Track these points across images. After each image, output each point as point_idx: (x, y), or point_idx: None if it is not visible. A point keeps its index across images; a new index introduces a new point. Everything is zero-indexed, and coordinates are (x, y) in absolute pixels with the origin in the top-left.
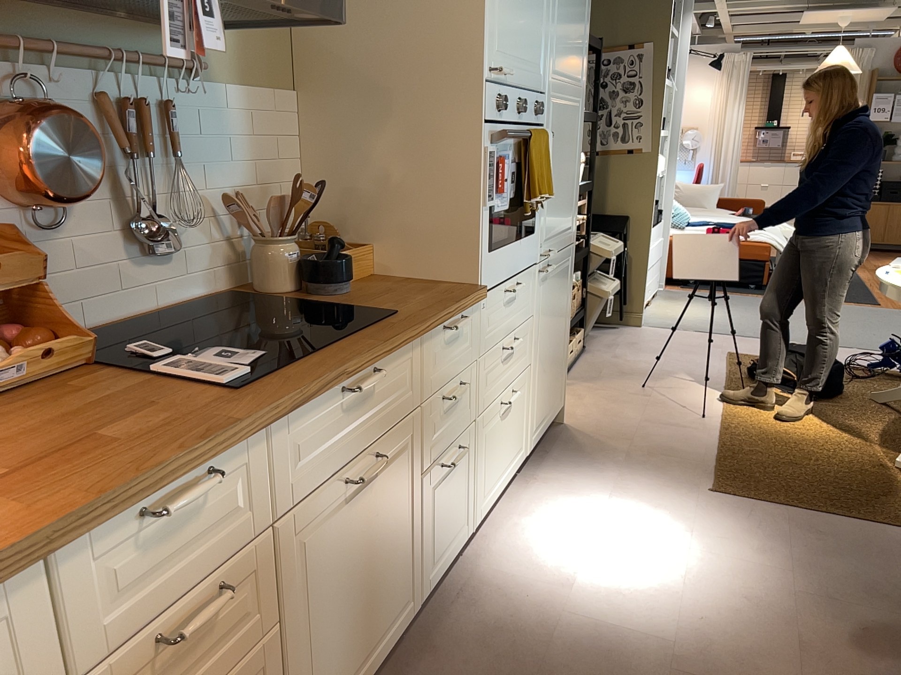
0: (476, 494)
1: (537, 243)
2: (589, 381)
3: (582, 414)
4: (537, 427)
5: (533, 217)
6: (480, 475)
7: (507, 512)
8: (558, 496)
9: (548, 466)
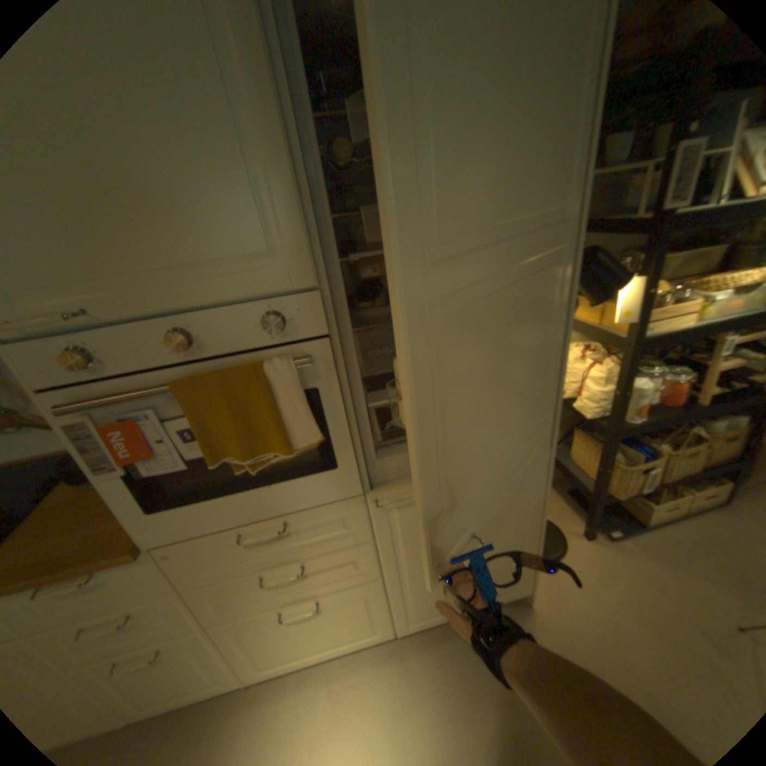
0: (234, 671)
1: (349, 479)
2: (658, 565)
3: (572, 612)
4: (423, 619)
5: (326, 452)
6: (242, 660)
7: (328, 678)
8: (384, 709)
9: (434, 656)
